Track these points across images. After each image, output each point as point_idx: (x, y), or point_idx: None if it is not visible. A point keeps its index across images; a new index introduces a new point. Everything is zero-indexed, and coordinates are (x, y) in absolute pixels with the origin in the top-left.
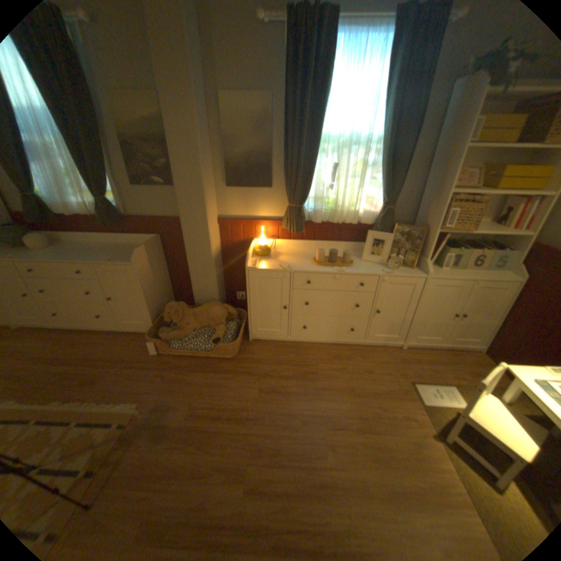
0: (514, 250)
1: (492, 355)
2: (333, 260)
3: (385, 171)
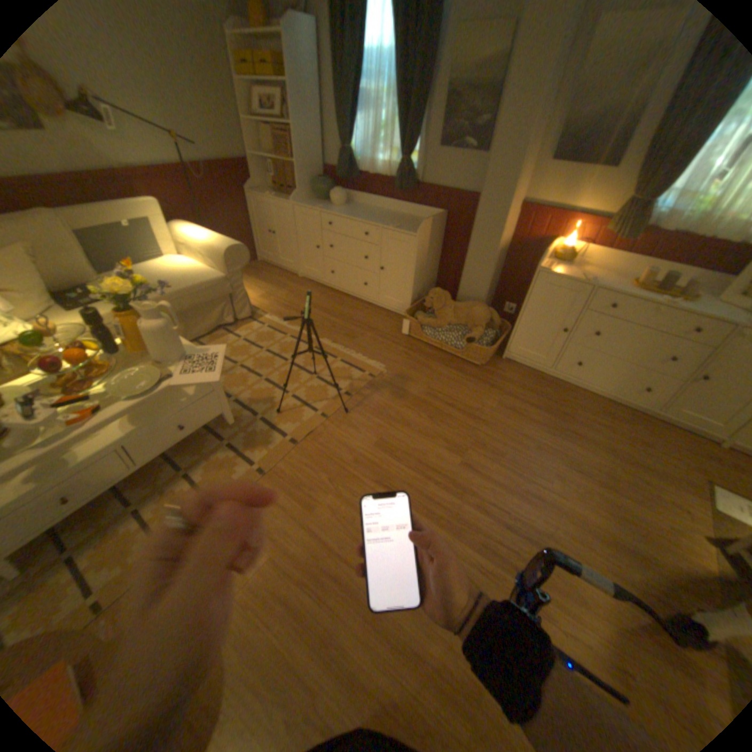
0: None
1: None
2: (667, 287)
3: None
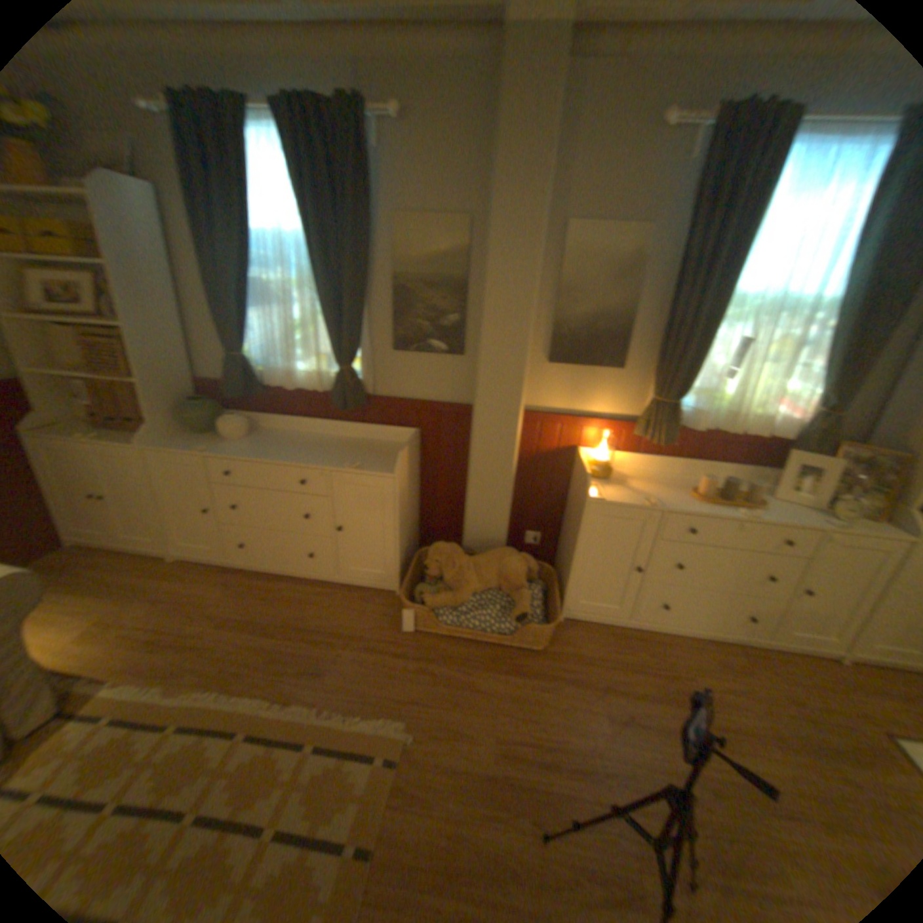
0: None
1: None
2: (732, 496)
3: (841, 357)
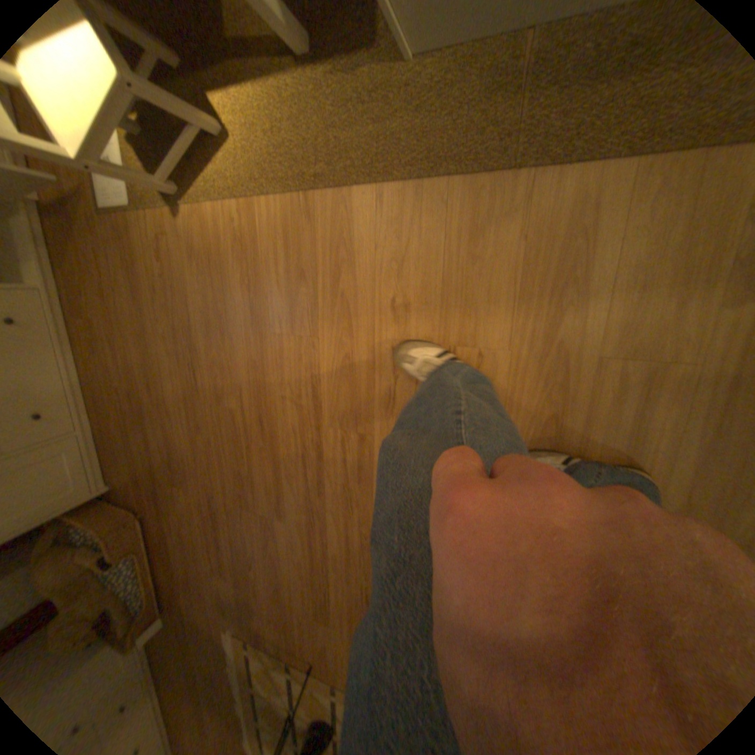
0: None
1: None
2: None
3: None
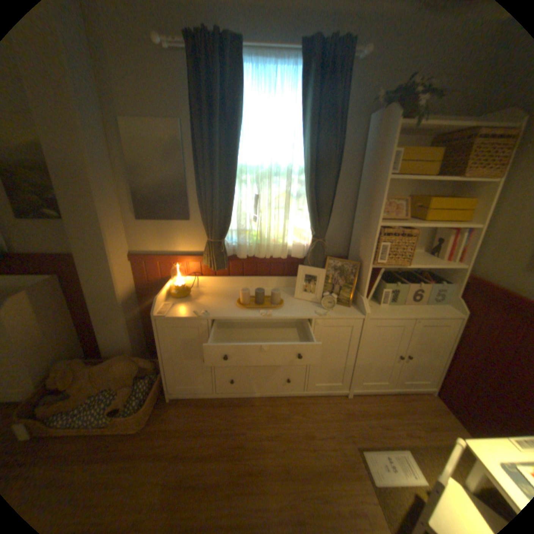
0: (452, 283)
1: (445, 399)
2: (260, 300)
3: (309, 202)
